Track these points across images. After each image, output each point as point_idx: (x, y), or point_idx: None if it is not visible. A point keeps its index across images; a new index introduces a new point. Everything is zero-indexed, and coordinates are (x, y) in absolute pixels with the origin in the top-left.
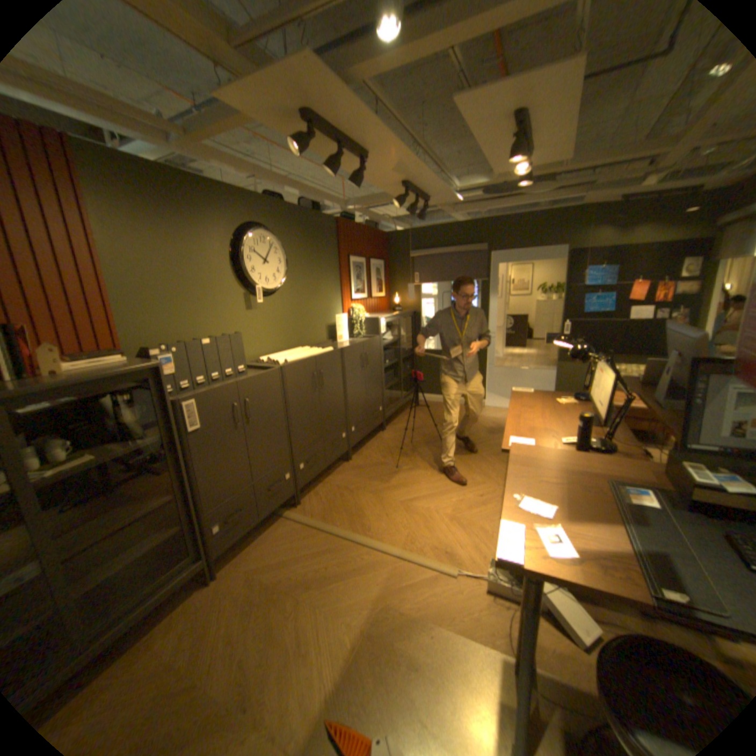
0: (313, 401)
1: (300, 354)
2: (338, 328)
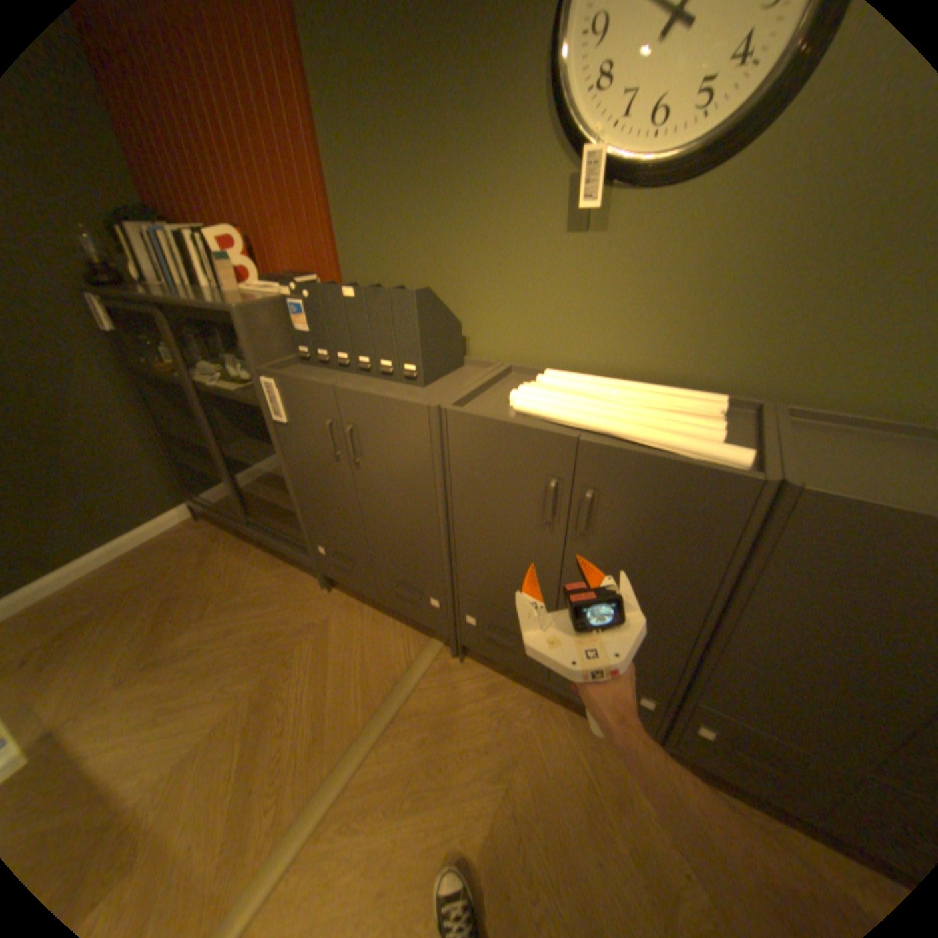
0: (532, 543)
1: (598, 409)
2: None
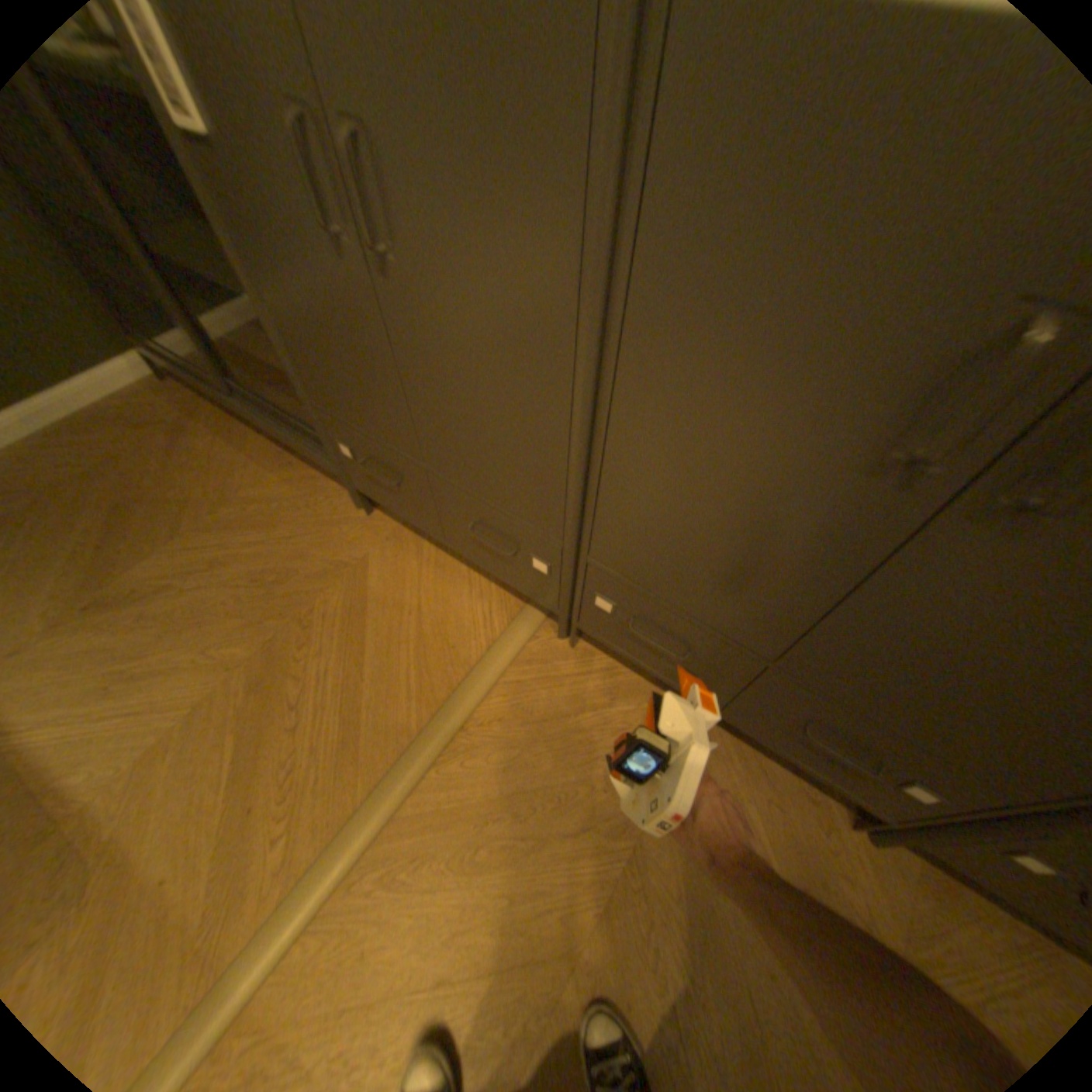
0: (817, 504)
1: None
2: None
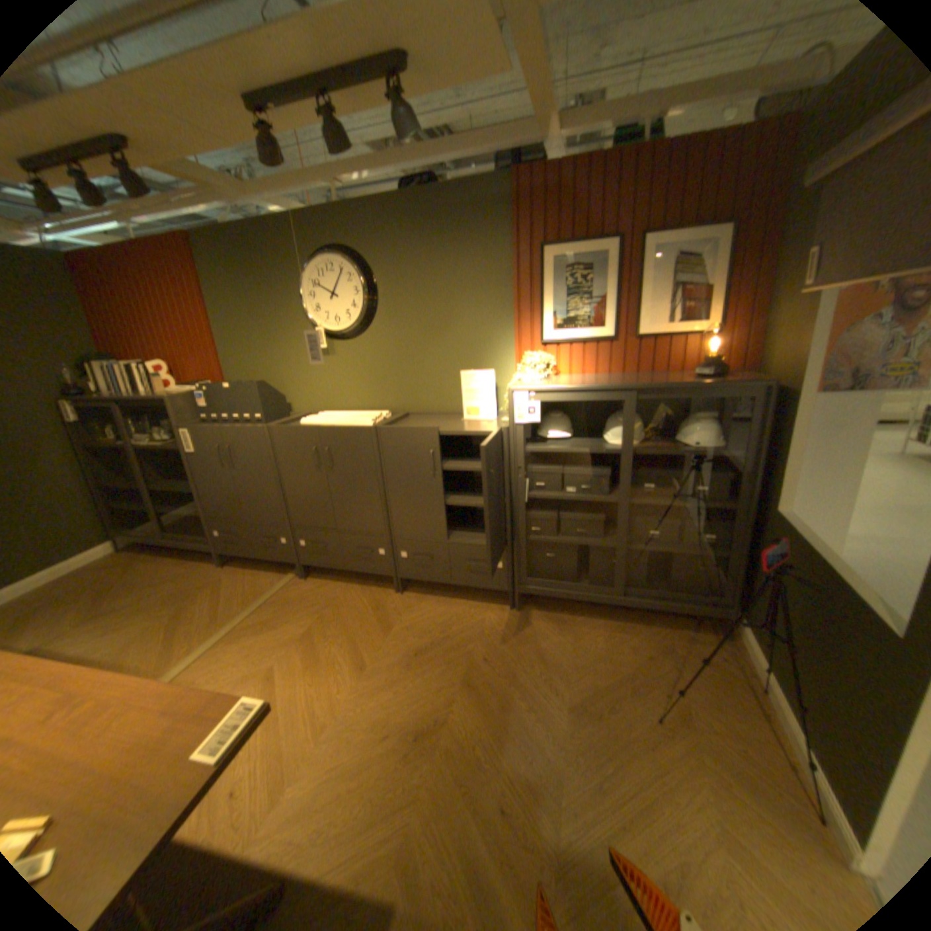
0: (315, 481)
1: (333, 420)
2: (465, 394)
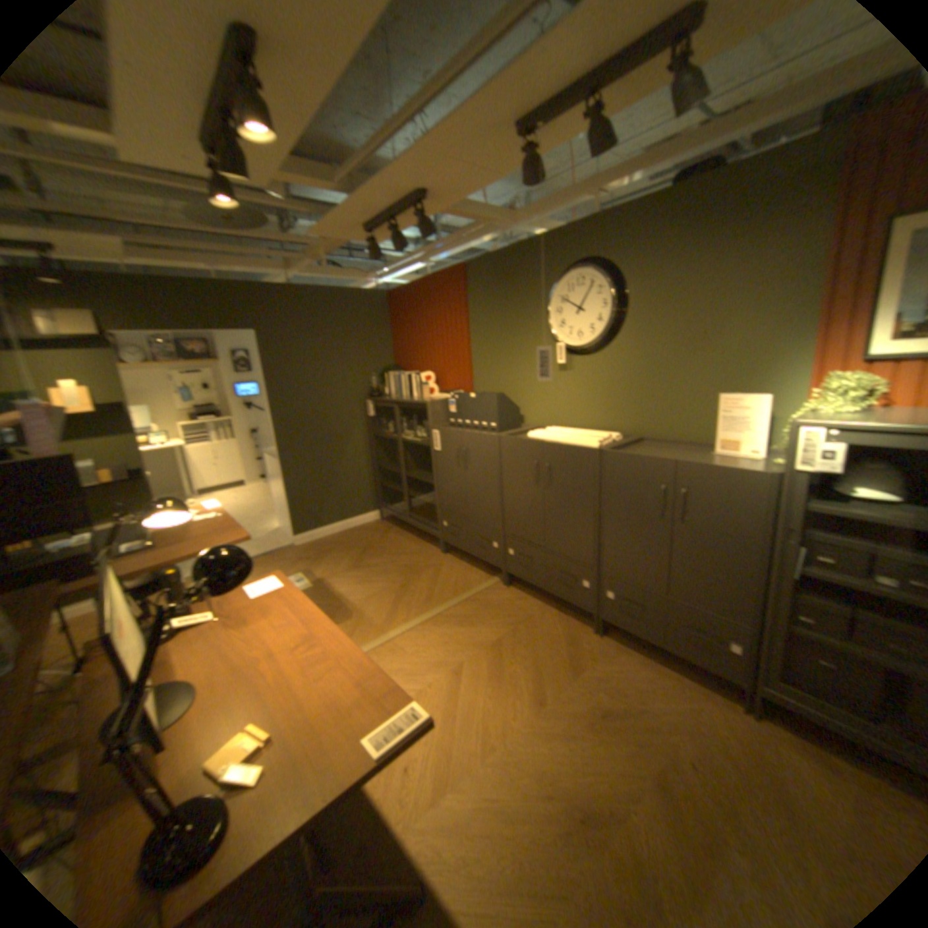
0: (531, 495)
1: (558, 436)
2: (722, 422)
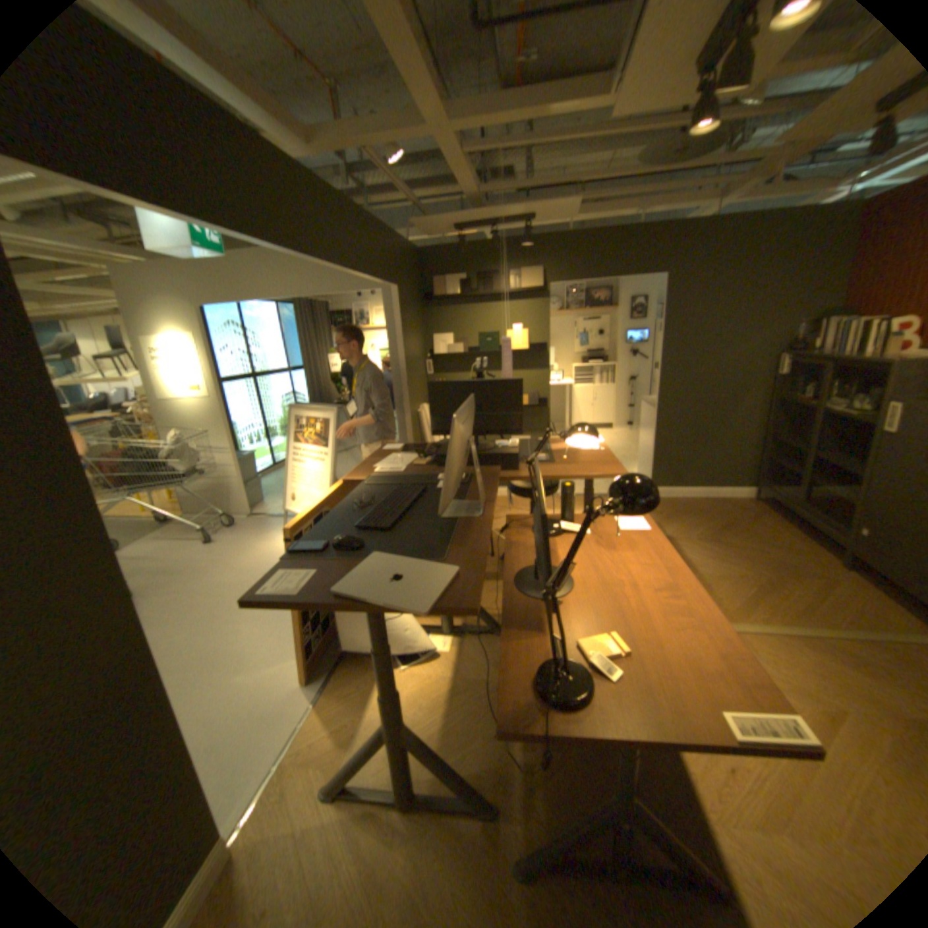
0: None
1: None
2: None
